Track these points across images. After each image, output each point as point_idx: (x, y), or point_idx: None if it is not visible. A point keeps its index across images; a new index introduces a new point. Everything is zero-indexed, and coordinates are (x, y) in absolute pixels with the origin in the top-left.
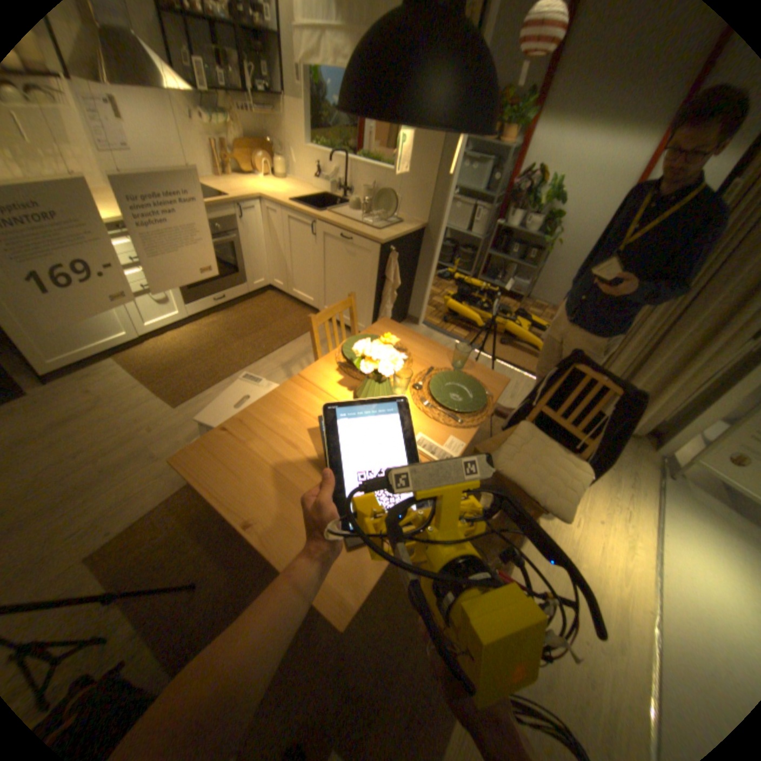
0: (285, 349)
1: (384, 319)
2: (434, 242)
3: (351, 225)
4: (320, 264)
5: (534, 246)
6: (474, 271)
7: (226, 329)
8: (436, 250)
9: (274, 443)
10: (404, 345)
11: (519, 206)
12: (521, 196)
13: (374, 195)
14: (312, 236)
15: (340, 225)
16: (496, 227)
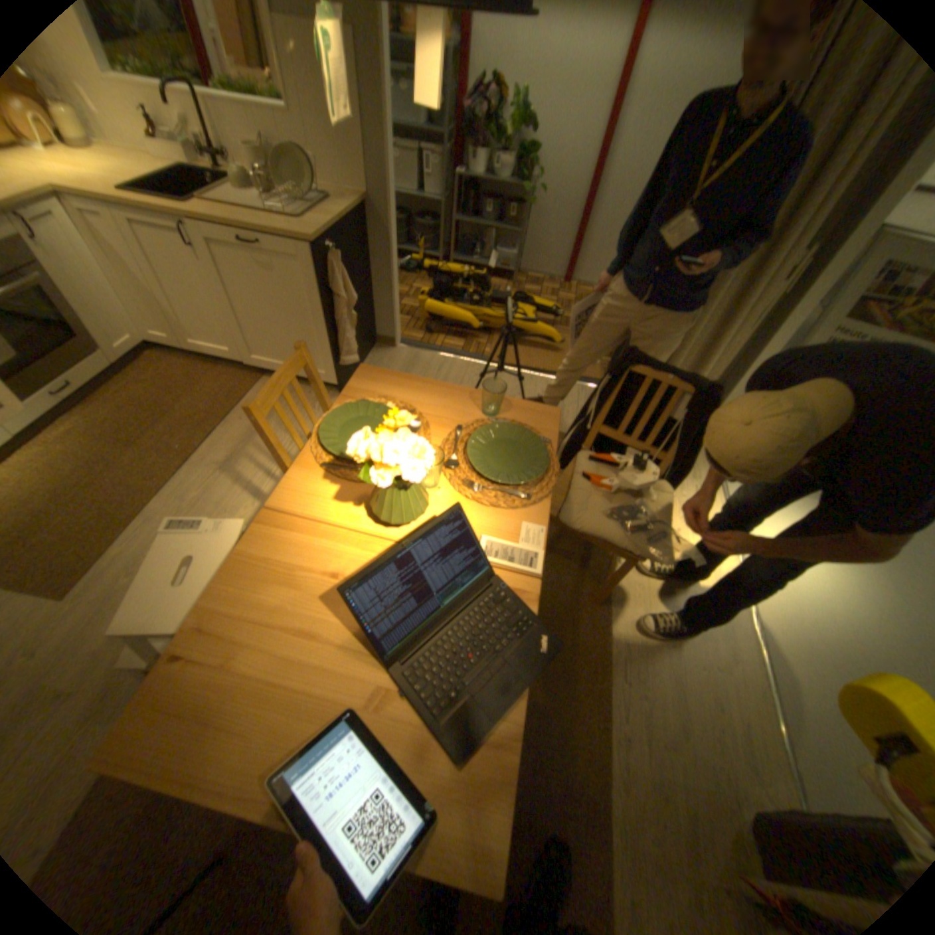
0: (213, 442)
1: (362, 368)
2: (384, 222)
3: (248, 219)
4: (217, 292)
5: (510, 199)
6: (442, 250)
7: (96, 436)
8: (391, 233)
9: (275, 648)
10: (407, 402)
11: (478, 143)
12: (477, 127)
13: (265, 158)
14: (186, 248)
15: (227, 221)
16: (454, 179)
